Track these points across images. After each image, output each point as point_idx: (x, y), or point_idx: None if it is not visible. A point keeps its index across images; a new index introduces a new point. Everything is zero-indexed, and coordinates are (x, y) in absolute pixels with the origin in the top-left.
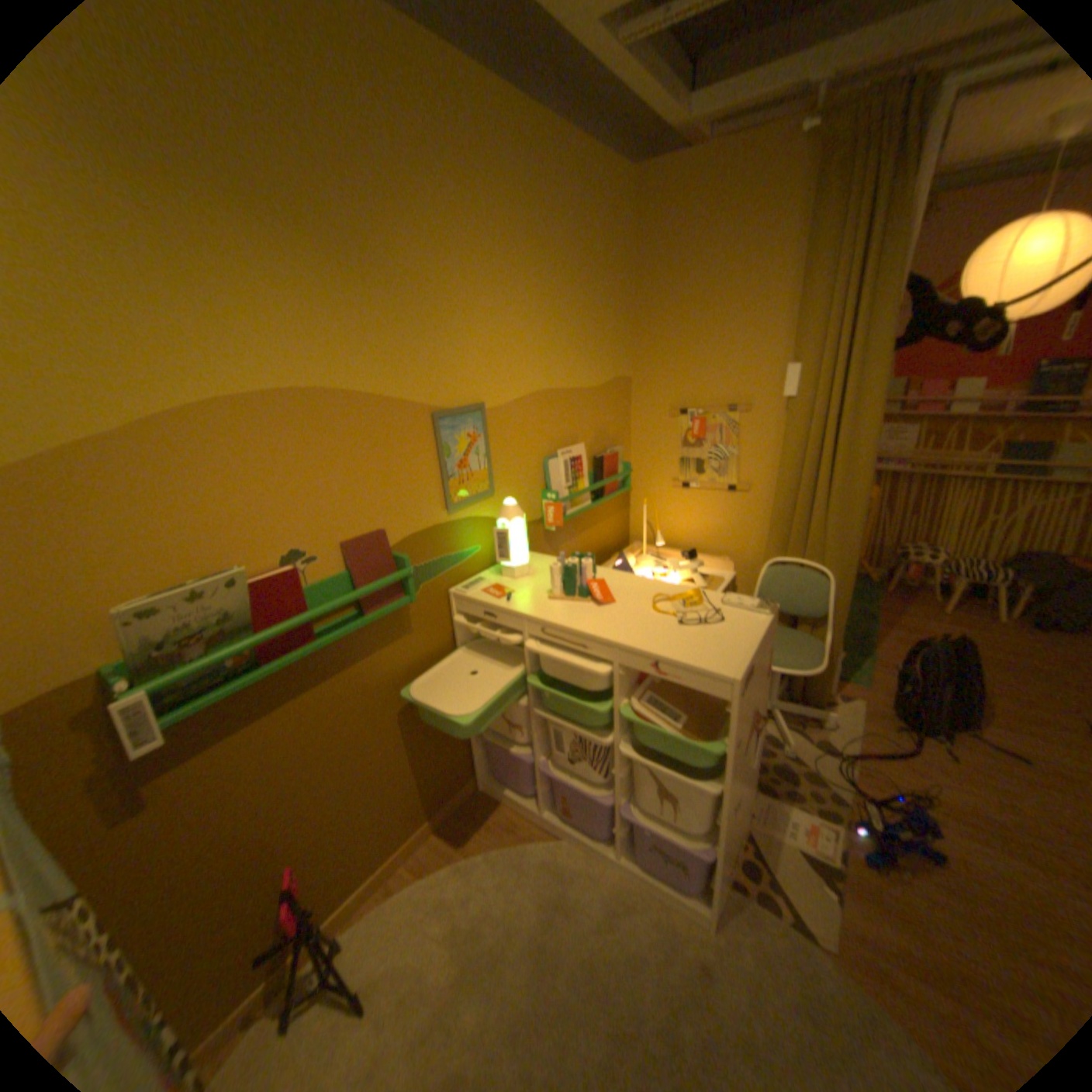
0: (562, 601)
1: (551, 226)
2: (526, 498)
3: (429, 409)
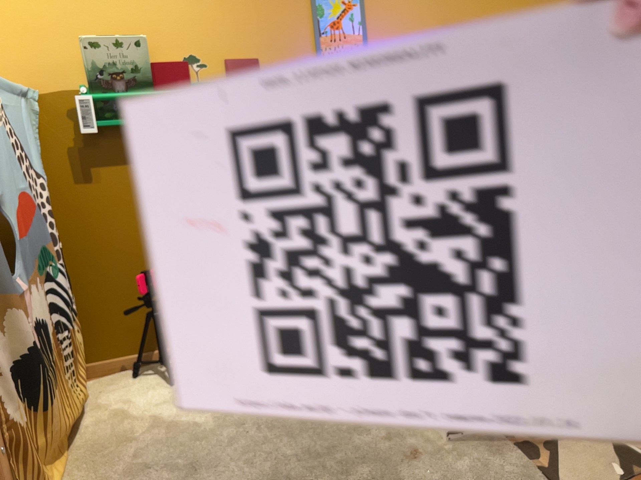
0: None
1: None
2: None
3: None
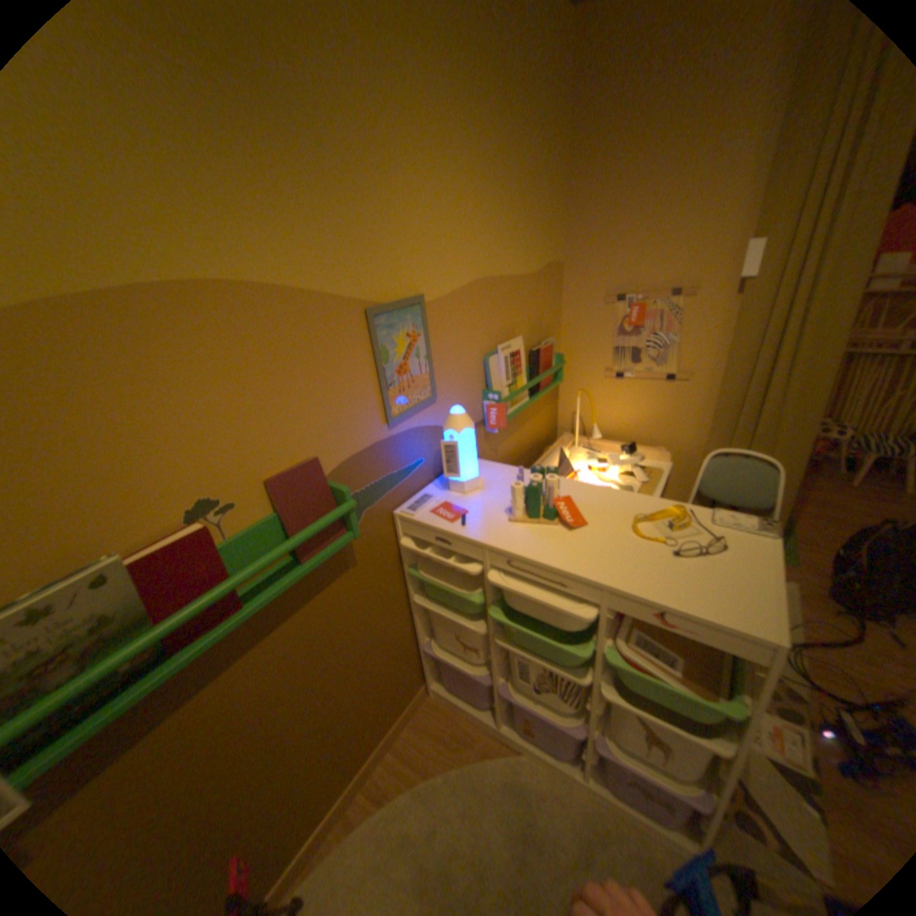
0: (526, 523)
1: (490, 71)
2: (468, 399)
3: (361, 303)
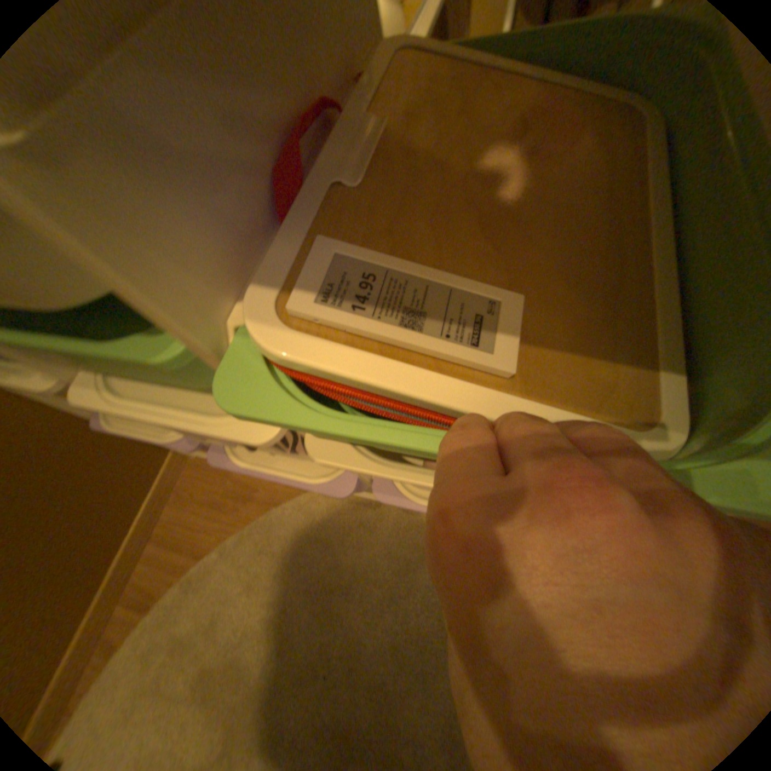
0: None
1: None
2: None
3: None
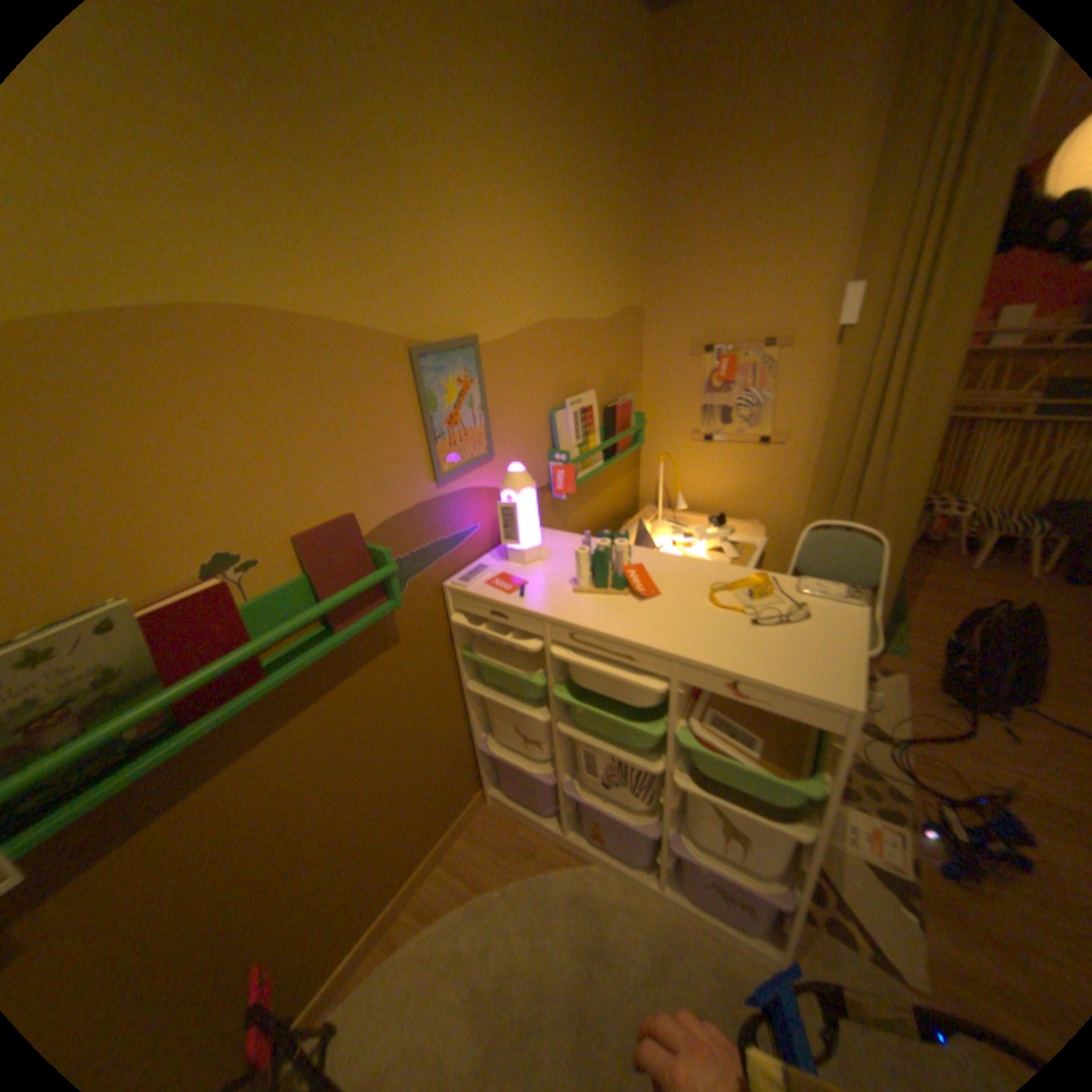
0: (592, 594)
1: (555, 85)
2: (531, 460)
3: (405, 341)
